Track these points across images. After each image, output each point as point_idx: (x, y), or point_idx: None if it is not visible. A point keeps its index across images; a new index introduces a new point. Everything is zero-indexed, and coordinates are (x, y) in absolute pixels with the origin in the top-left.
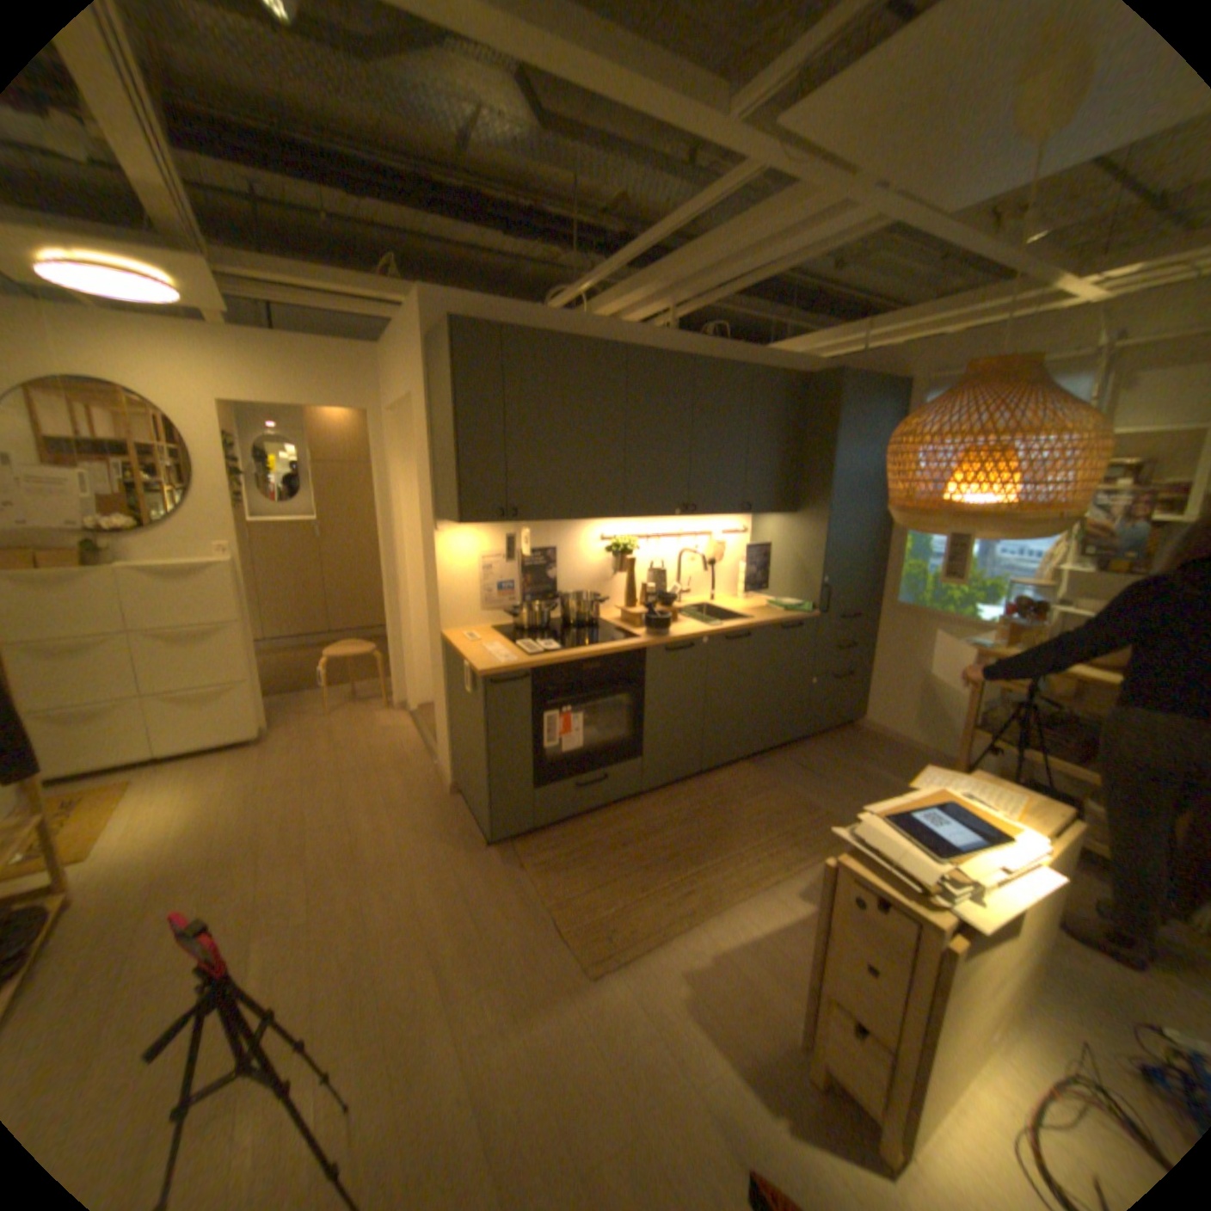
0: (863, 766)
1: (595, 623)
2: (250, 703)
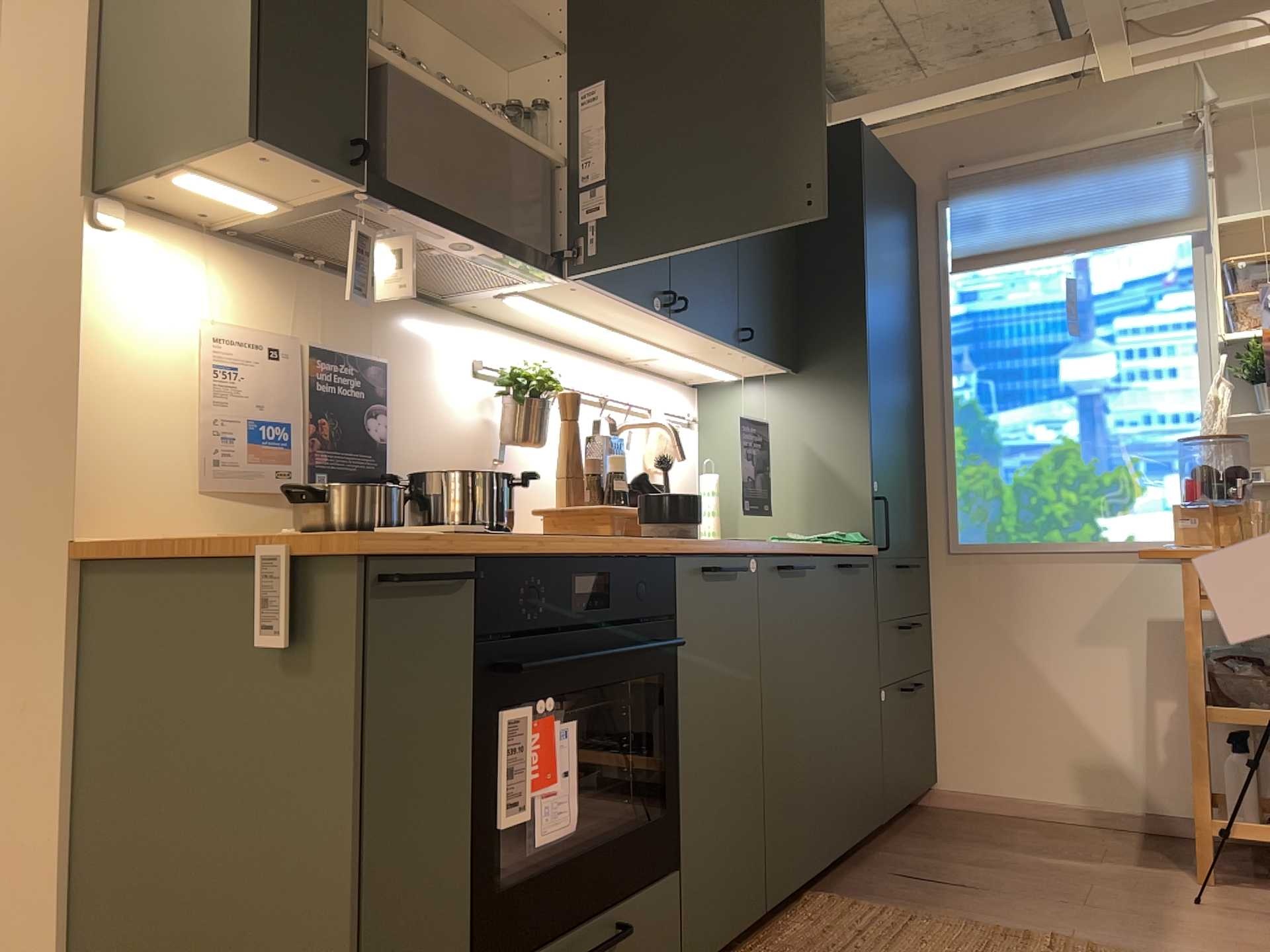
0: (1008, 854)
1: None
2: None
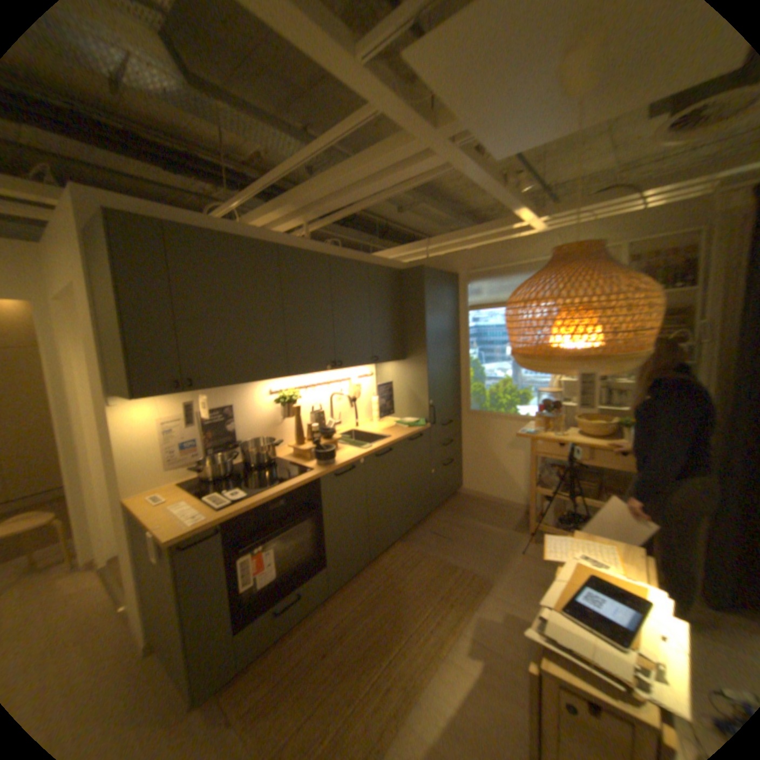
0: (472, 523)
1: (274, 461)
2: None
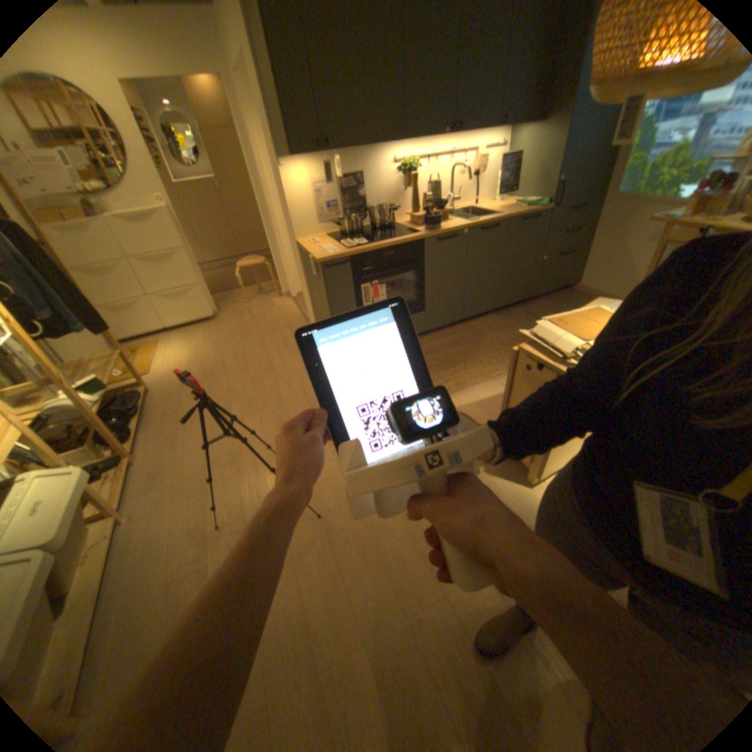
0: None
1: (392, 226)
2: (203, 296)
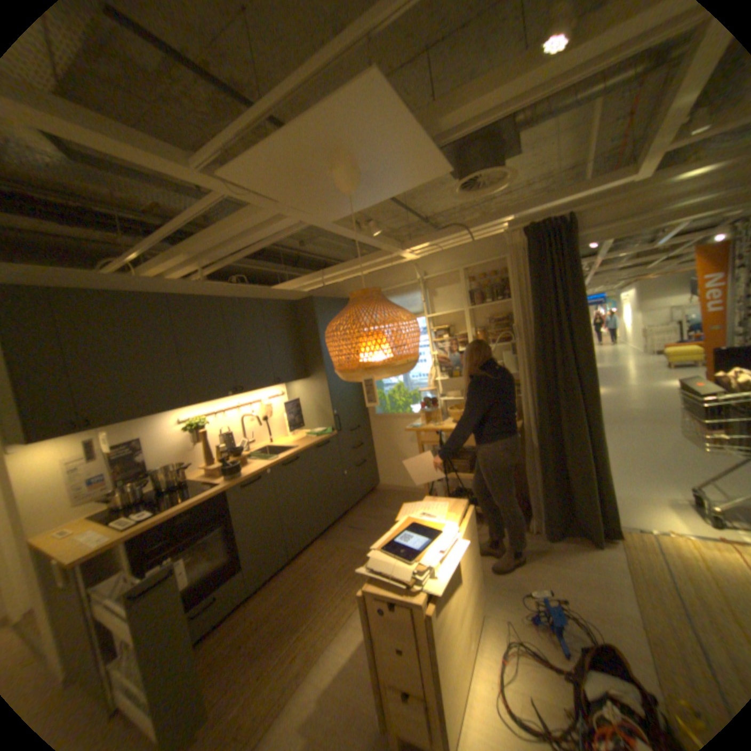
0: (384, 513)
1: (184, 485)
2: None
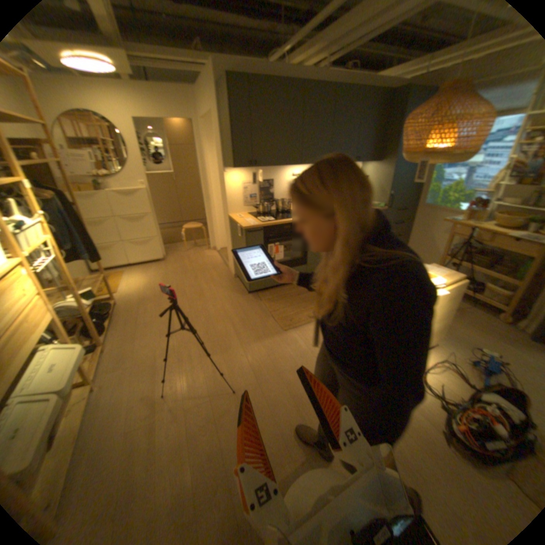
0: None
1: (289, 212)
2: (159, 245)
